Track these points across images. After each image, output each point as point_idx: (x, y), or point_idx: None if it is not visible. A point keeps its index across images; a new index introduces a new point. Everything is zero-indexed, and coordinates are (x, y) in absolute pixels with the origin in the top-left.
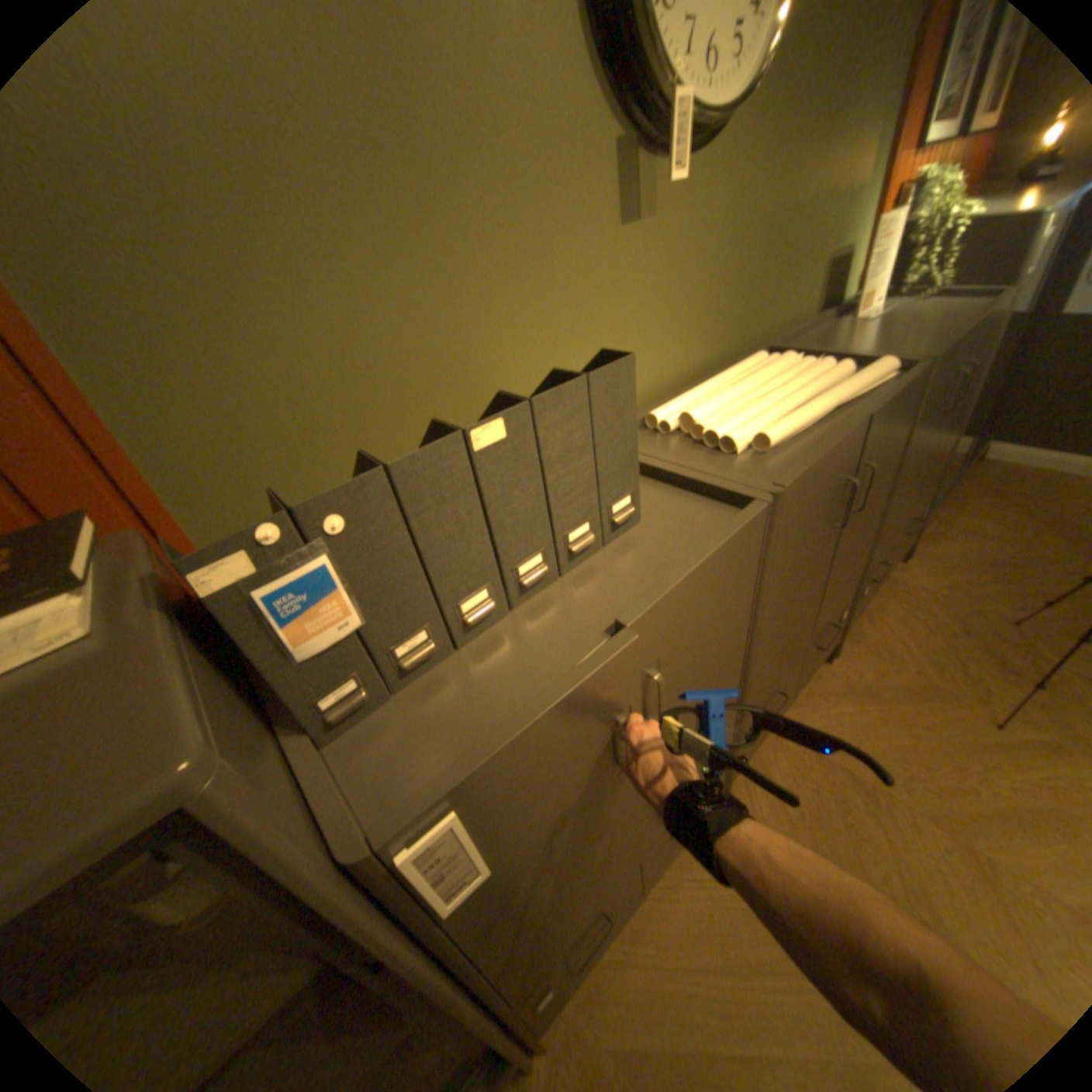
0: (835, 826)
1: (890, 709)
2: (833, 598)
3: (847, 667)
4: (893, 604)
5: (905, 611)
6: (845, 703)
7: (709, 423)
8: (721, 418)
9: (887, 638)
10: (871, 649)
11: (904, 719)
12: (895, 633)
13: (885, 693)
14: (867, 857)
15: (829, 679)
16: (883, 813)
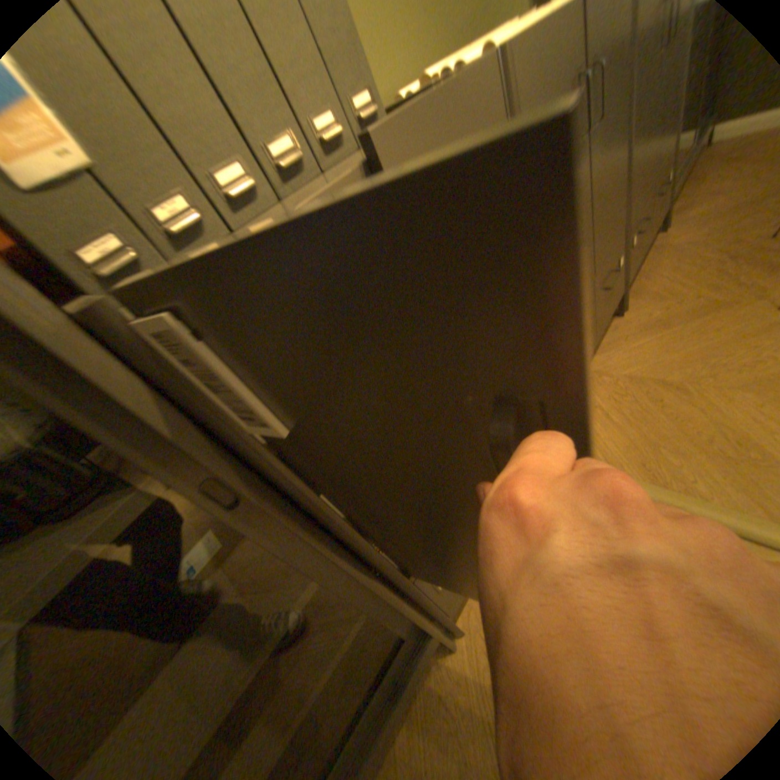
0: (658, 417)
1: (682, 327)
2: (605, 231)
3: (637, 312)
4: (664, 260)
5: (675, 260)
6: (643, 336)
7: (442, 69)
8: (451, 63)
9: (666, 283)
10: (654, 295)
11: (696, 330)
12: (671, 277)
13: (674, 318)
14: (691, 430)
15: (625, 325)
16: (696, 396)
